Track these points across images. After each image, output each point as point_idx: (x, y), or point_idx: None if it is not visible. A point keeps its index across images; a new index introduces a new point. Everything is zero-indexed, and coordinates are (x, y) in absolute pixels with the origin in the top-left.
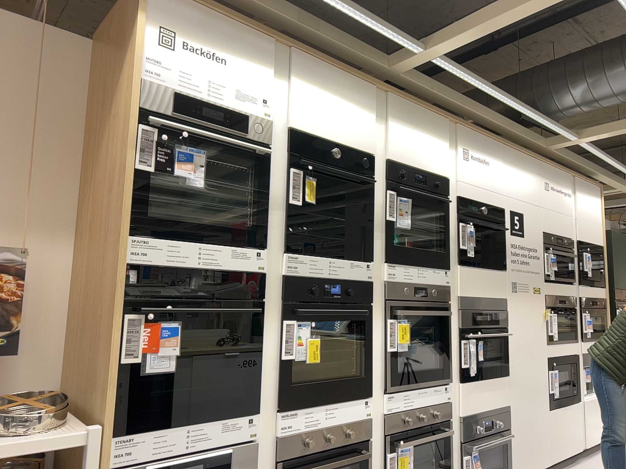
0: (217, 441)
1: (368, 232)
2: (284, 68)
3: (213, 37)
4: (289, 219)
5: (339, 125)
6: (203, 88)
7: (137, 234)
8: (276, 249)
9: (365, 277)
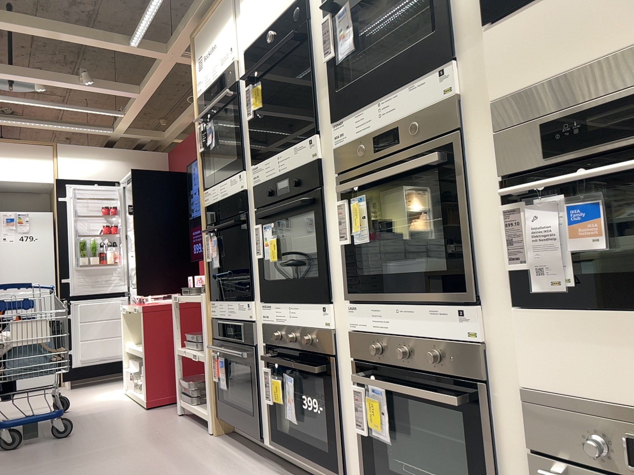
0: (235, 321)
1: (313, 95)
2: (238, 1)
3: (208, 35)
4: (249, 136)
5: (270, 1)
6: (209, 77)
7: (206, 190)
8: (249, 166)
9: (310, 157)
